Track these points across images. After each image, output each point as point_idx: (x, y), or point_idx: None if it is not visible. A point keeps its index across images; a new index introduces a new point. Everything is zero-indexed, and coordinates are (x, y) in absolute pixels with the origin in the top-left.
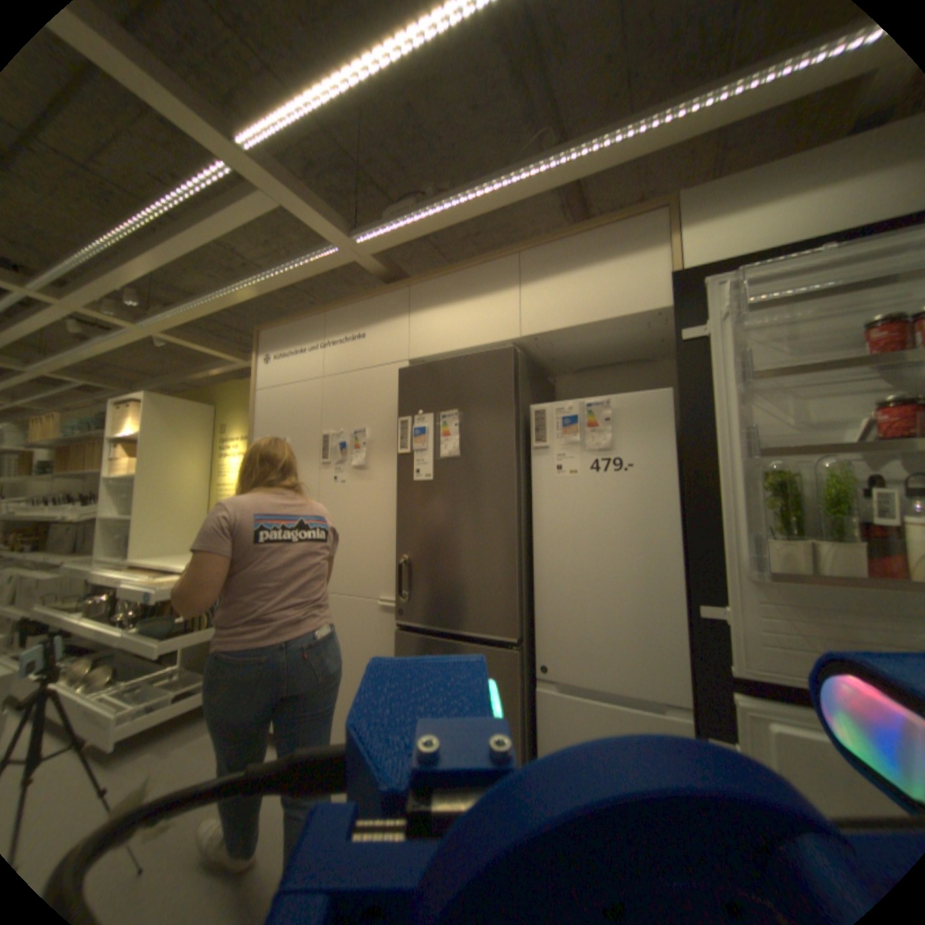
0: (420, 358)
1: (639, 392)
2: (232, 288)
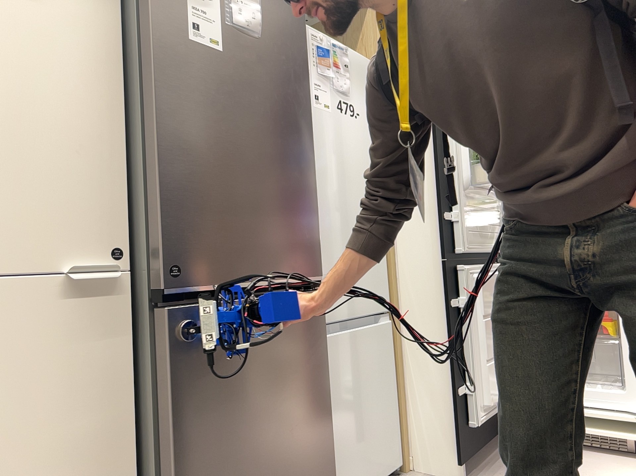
0: None
1: (359, 53)
2: None
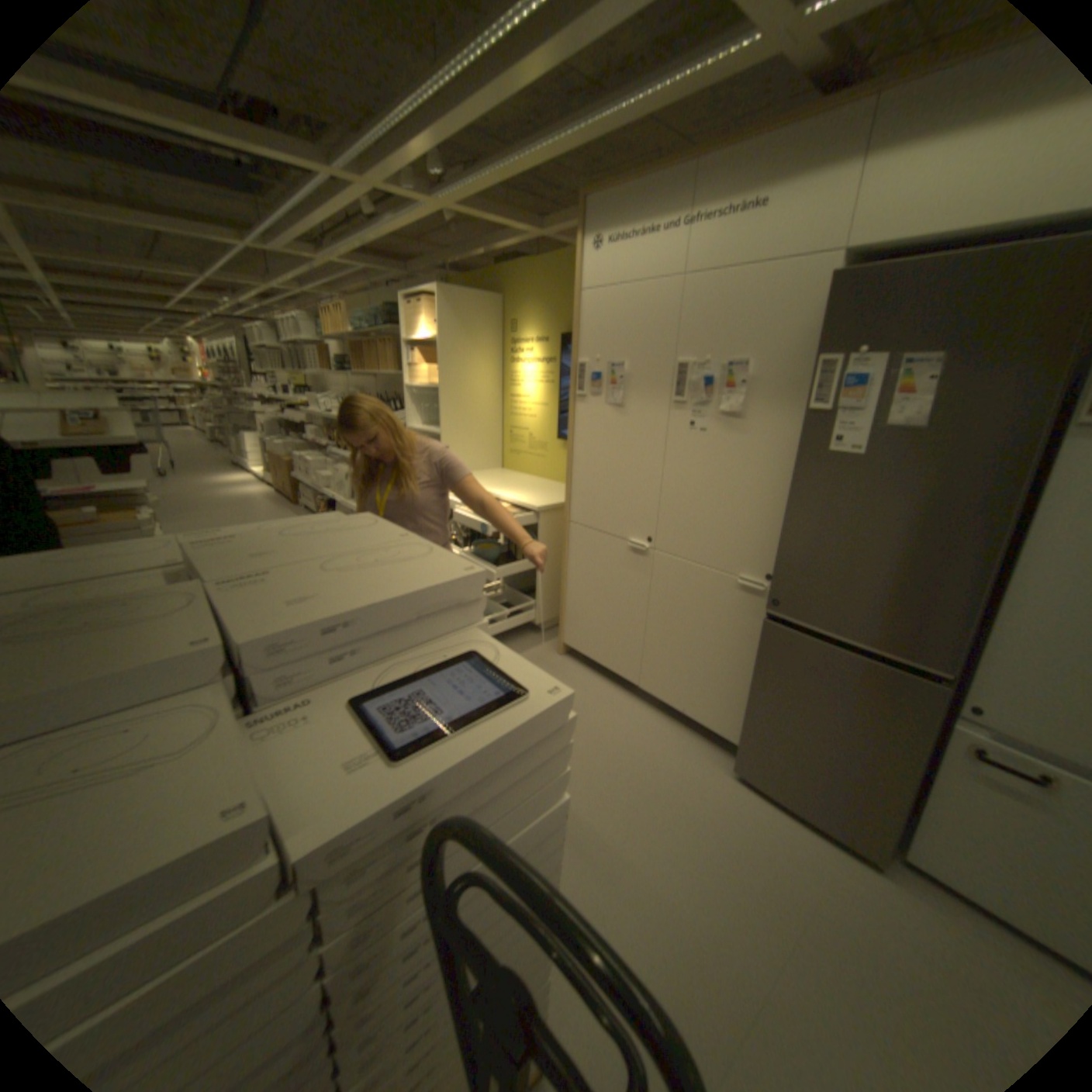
0: (874, 246)
1: None
2: (563, 129)
